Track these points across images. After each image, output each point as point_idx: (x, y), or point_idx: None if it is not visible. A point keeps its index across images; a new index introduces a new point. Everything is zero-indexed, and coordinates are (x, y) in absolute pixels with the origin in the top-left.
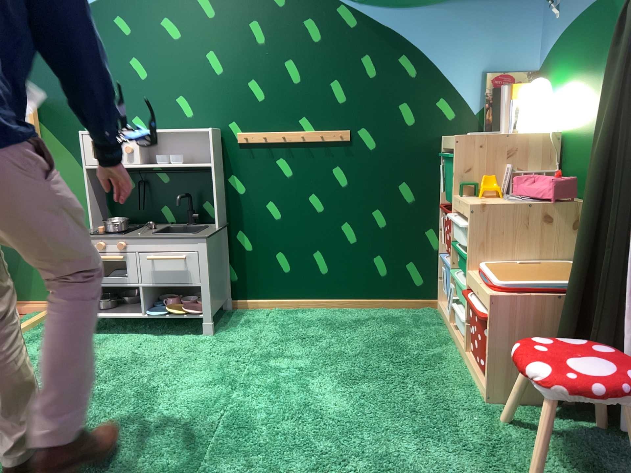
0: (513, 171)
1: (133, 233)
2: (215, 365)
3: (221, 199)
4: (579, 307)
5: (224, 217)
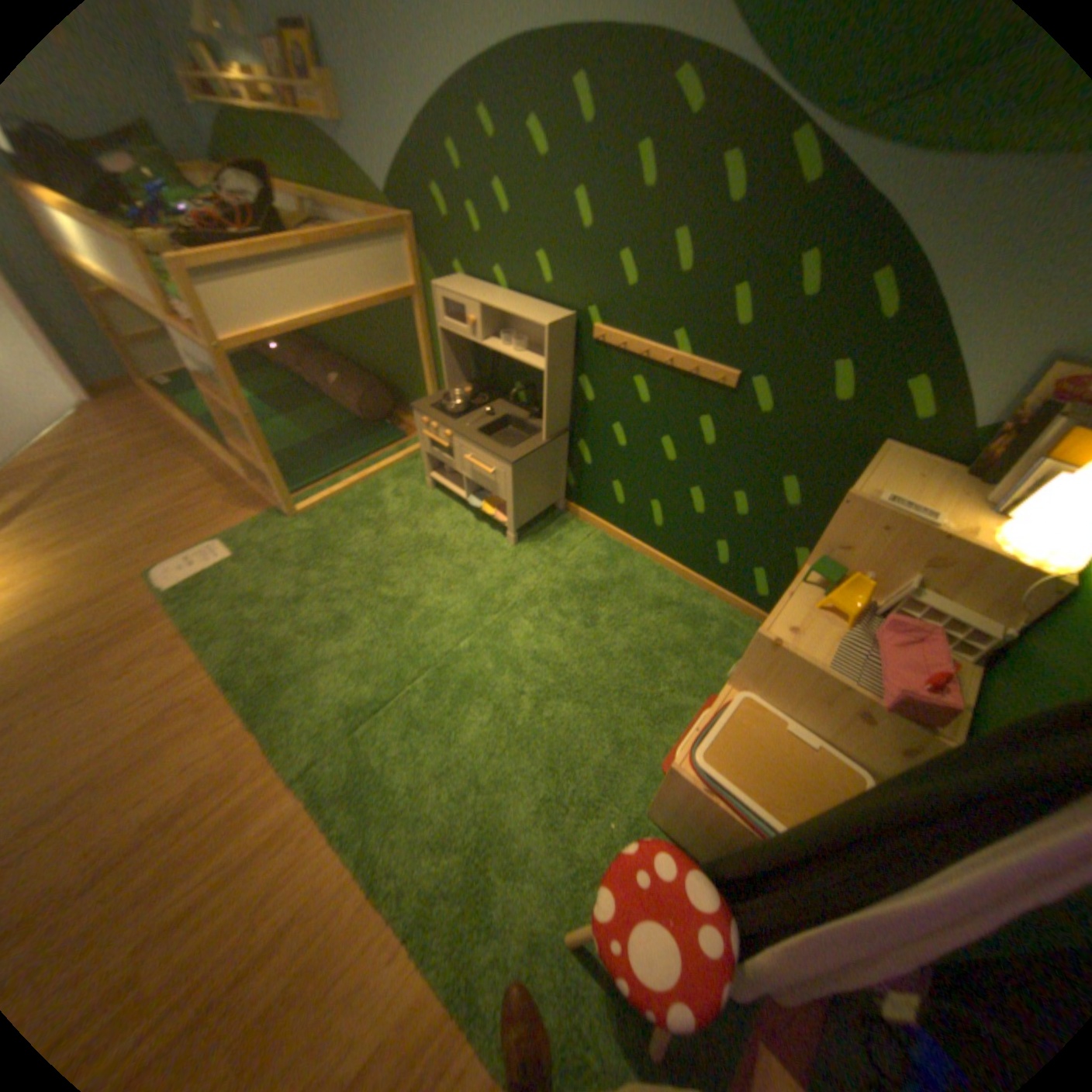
0: (913, 598)
1: (473, 415)
2: (483, 592)
3: (568, 401)
4: (721, 886)
5: (570, 422)
